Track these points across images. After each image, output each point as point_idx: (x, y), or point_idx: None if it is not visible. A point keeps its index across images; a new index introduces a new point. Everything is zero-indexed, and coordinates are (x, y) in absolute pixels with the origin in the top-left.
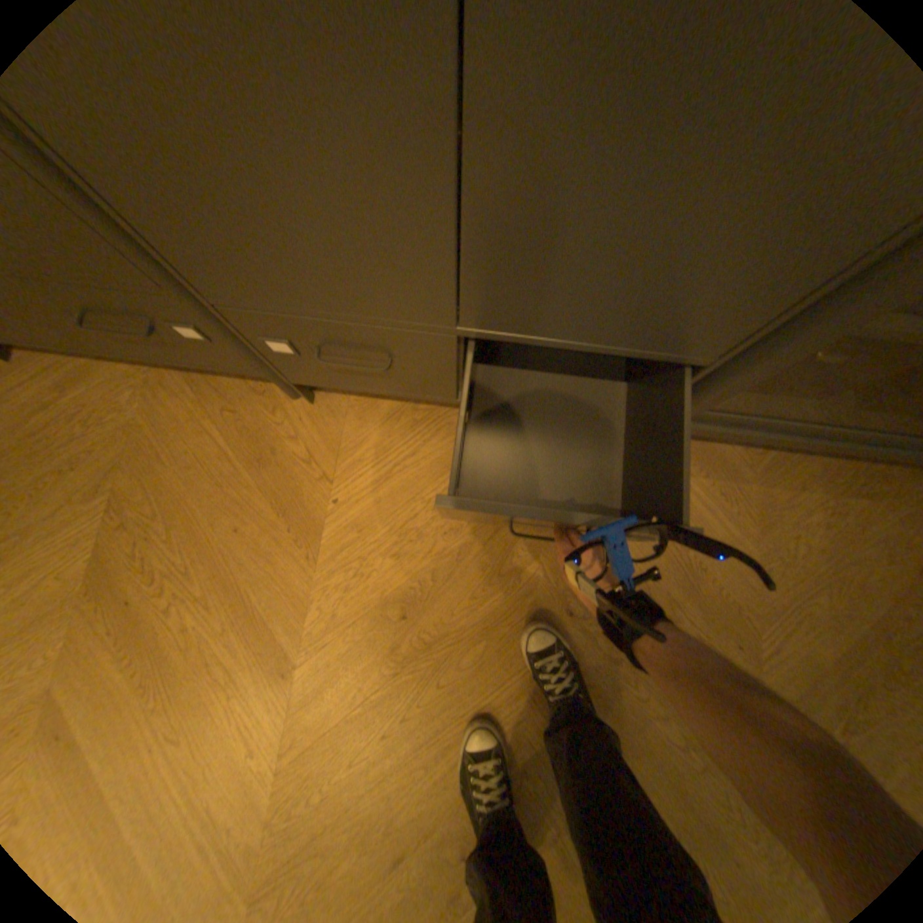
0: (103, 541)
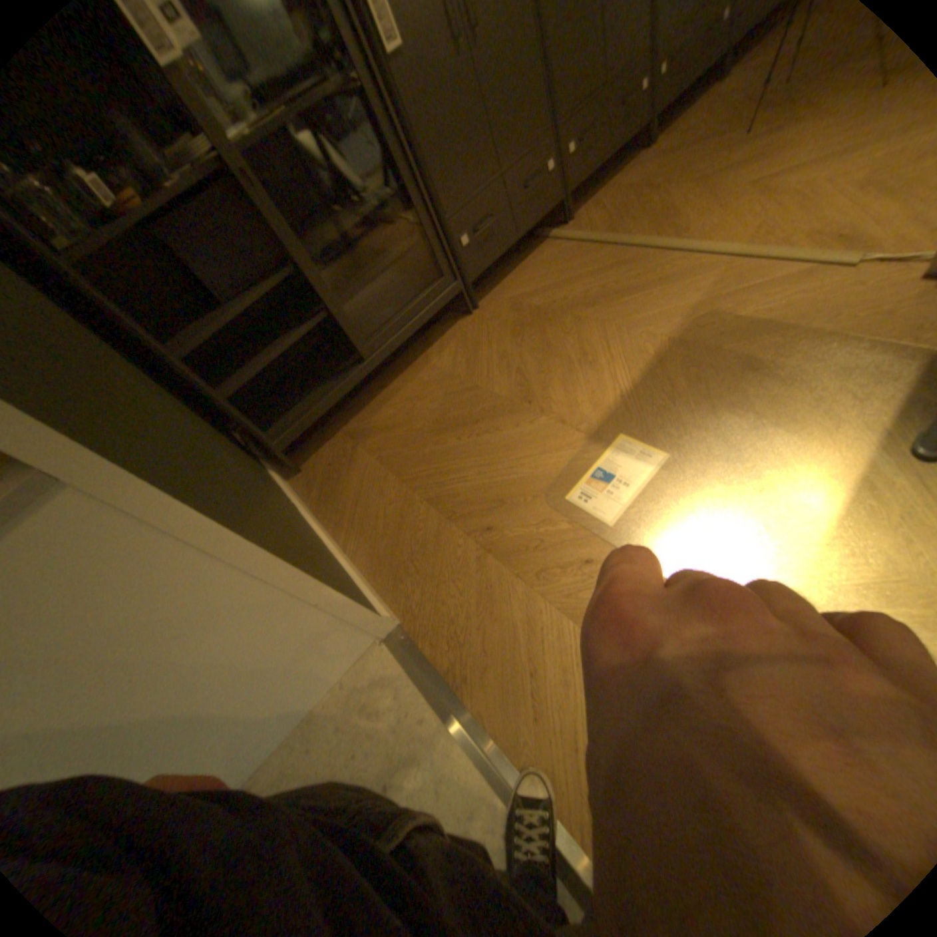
0: (685, 178)
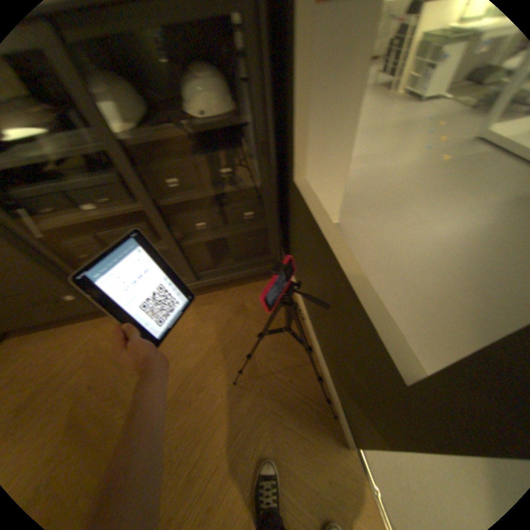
0: None
